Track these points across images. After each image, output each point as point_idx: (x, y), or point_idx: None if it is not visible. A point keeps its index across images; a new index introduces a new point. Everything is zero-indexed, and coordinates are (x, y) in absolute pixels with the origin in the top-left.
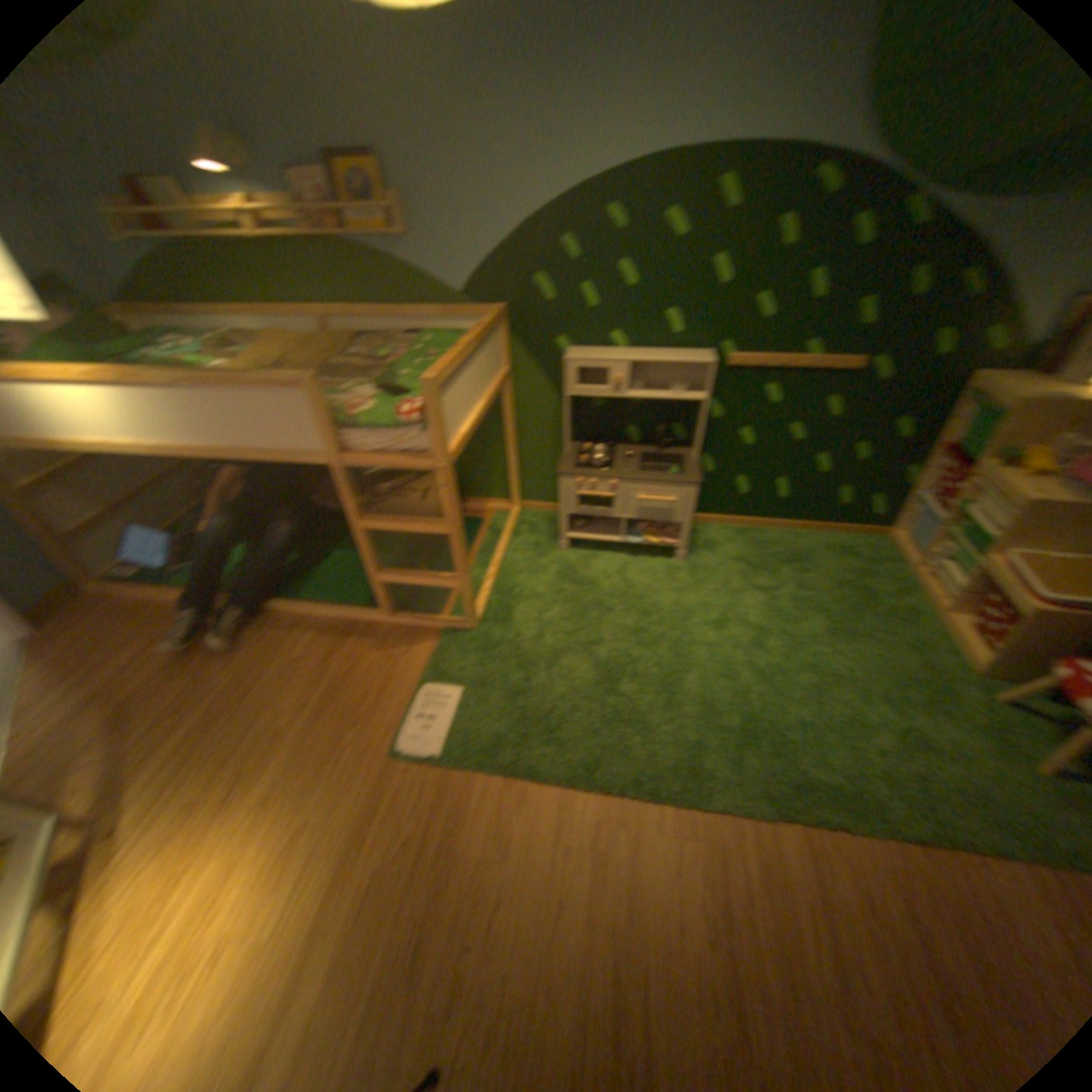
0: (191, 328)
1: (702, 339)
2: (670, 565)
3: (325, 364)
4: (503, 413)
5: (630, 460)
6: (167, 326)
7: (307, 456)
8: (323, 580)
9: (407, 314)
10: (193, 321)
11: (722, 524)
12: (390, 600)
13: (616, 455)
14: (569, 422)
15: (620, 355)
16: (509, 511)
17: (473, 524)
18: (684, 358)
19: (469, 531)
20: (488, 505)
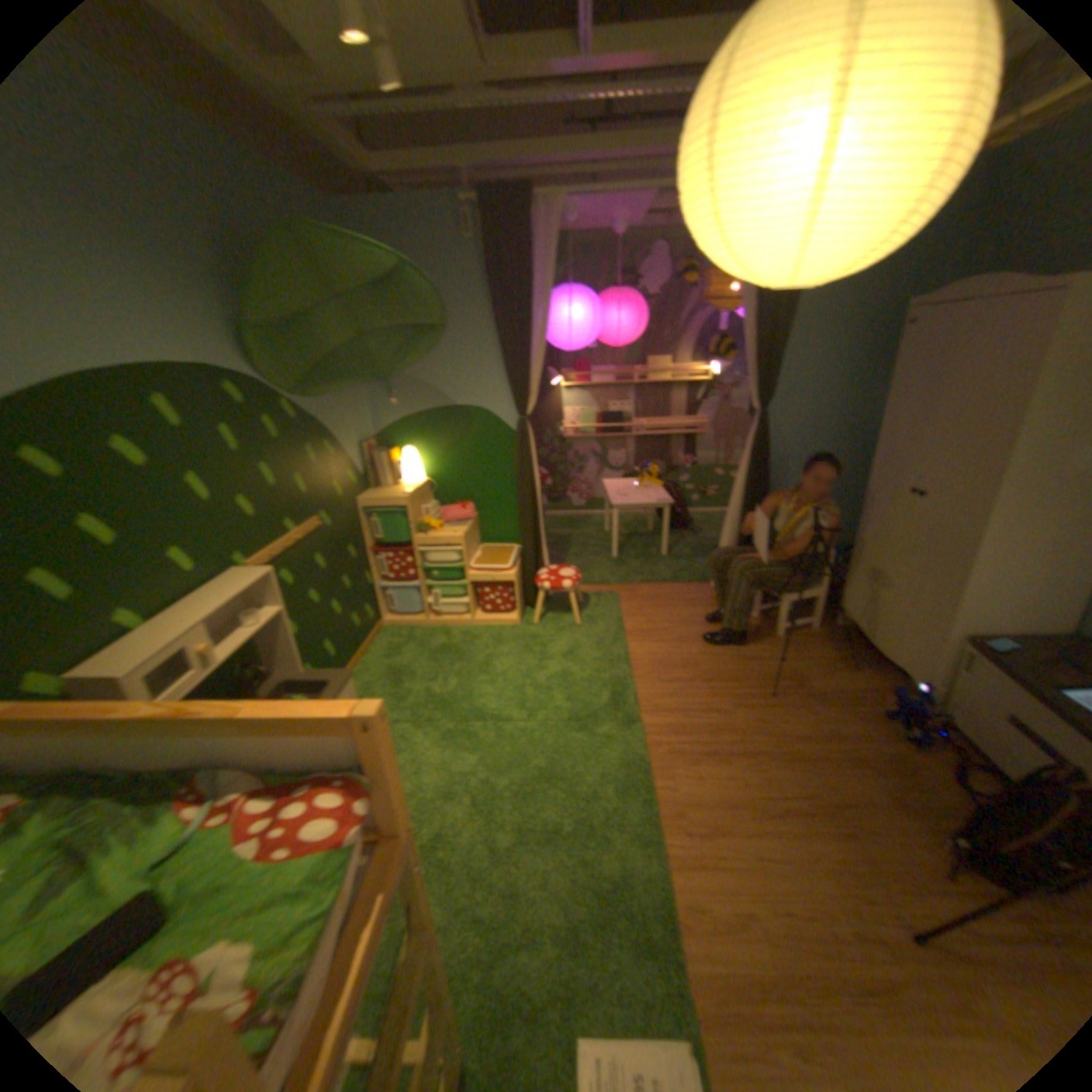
0: None
1: (210, 564)
2: None
3: None
4: None
5: None
6: None
7: None
8: None
9: None
10: None
11: None
12: None
13: None
14: None
15: (167, 628)
16: None
17: None
18: (233, 584)
19: None
20: None
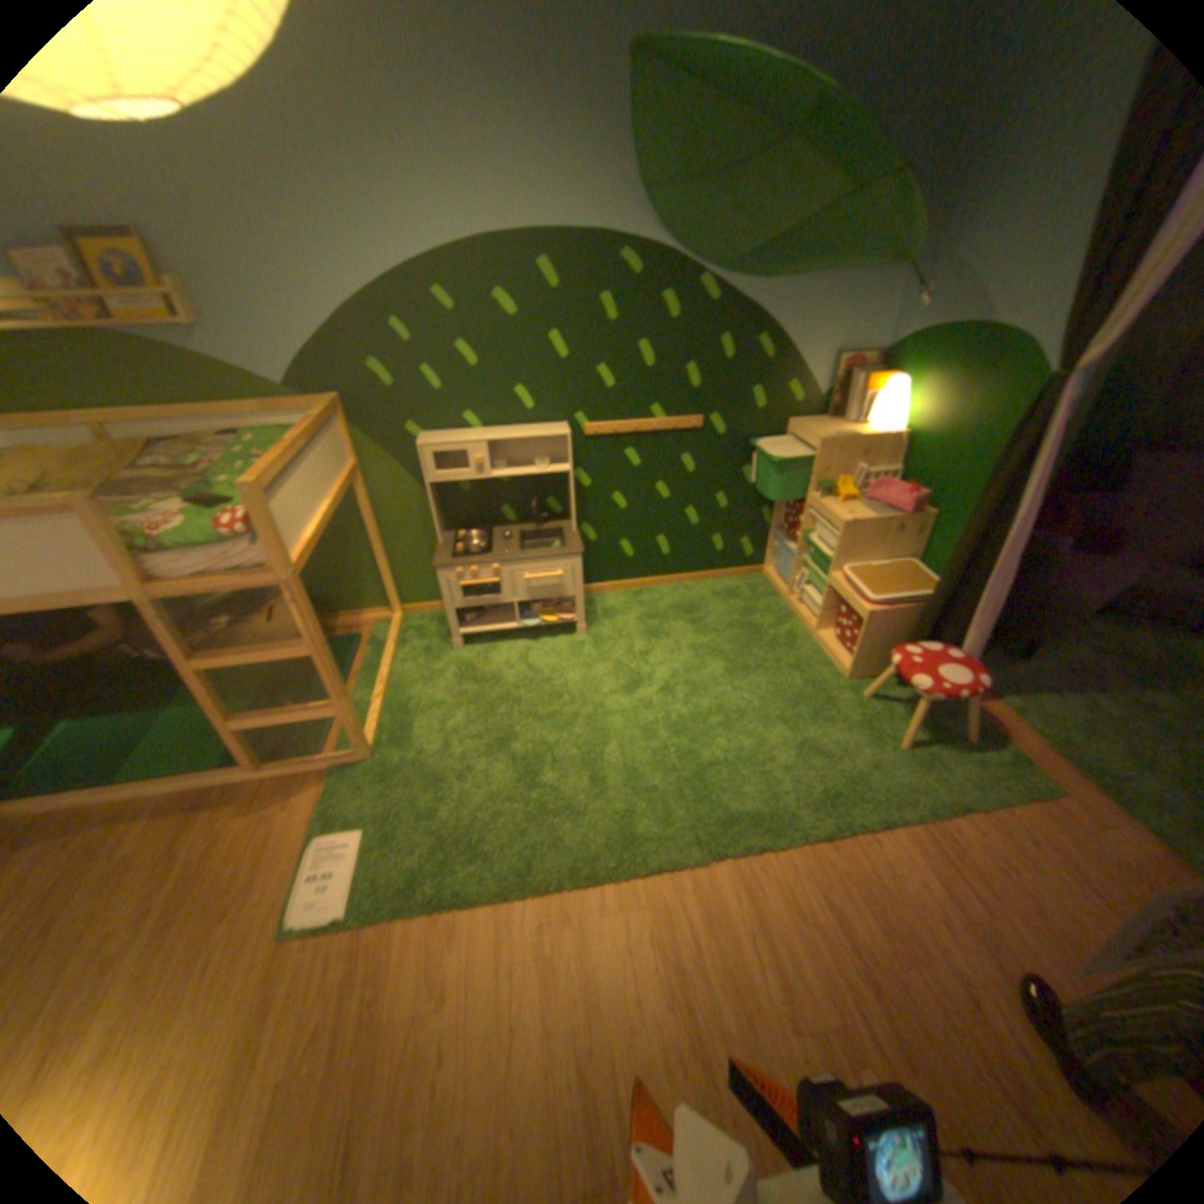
0: None
1: (551, 414)
2: (570, 642)
3: (99, 484)
4: (356, 513)
5: (507, 542)
6: None
7: (88, 599)
8: (144, 754)
9: (210, 415)
10: None
11: (614, 590)
12: (245, 754)
13: (491, 539)
14: (432, 512)
15: (472, 437)
16: (386, 621)
17: (343, 644)
18: (537, 433)
19: (339, 653)
20: (359, 619)
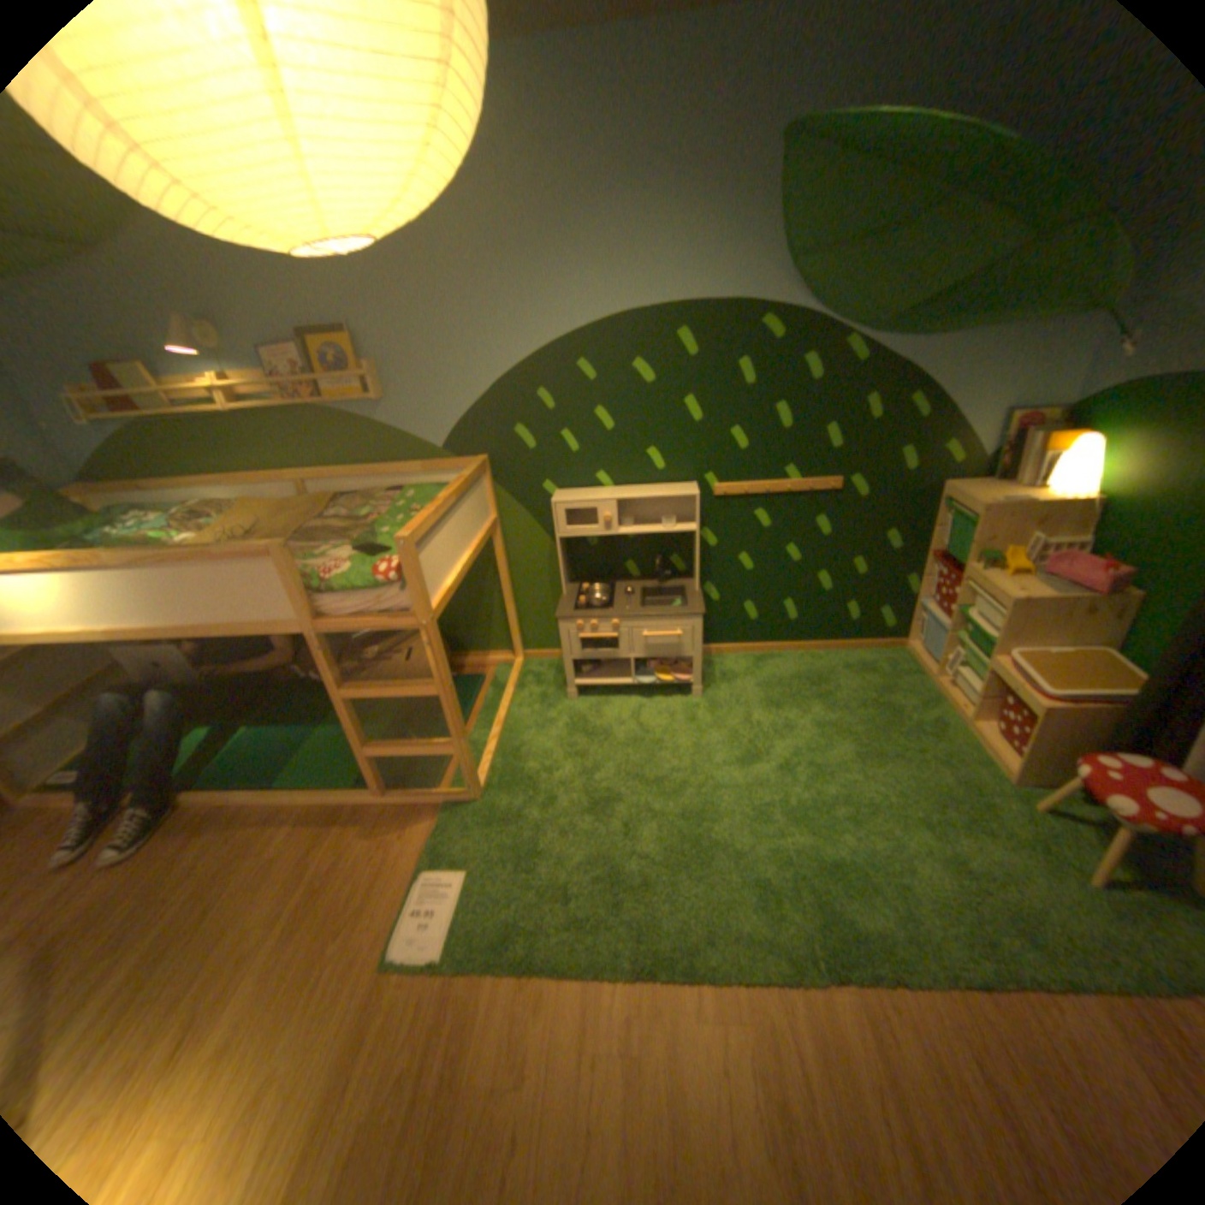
0: (149, 505)
1: (682, 474)
2: (685, 704)
3: (295, 531)
4: (492, 562)
5: (629, 597)
6: (122, 506)
7: (272, 629)
8: (297, 766)
9: (384, 474)
10: (152, 498)
11: (735, 653)
12: (375, 780)
13: (613, 593)
14: (560, 565)
15: (603, 496)
16: (510, 664)
17: (469, 683)
18: (666, 493)
19: (465, 691)
20: (486, 660)
